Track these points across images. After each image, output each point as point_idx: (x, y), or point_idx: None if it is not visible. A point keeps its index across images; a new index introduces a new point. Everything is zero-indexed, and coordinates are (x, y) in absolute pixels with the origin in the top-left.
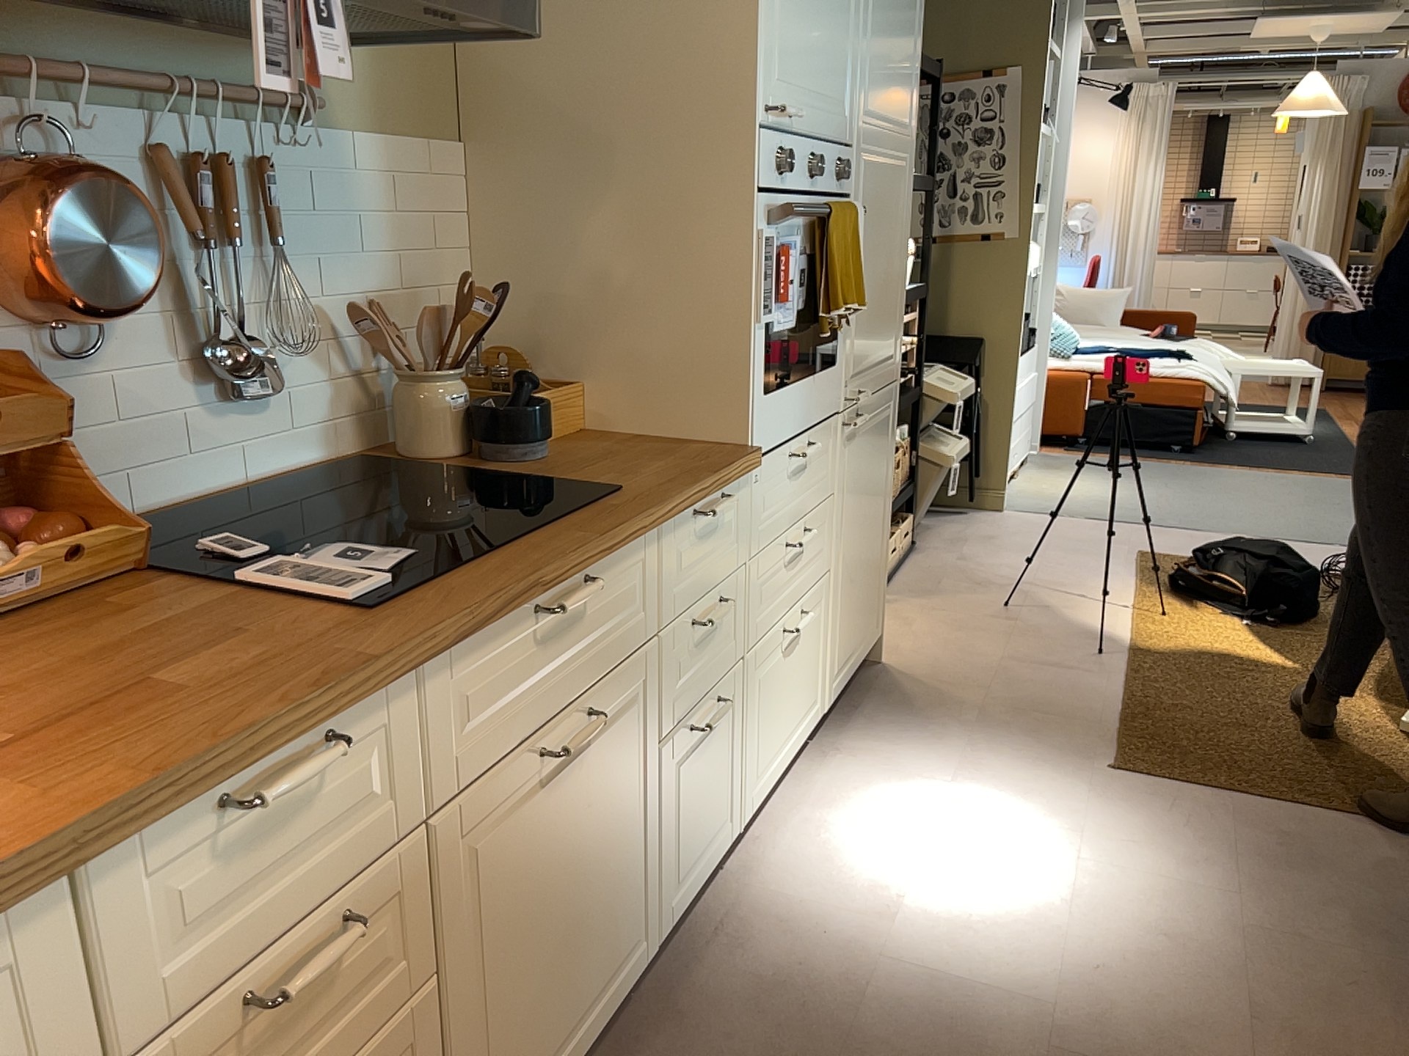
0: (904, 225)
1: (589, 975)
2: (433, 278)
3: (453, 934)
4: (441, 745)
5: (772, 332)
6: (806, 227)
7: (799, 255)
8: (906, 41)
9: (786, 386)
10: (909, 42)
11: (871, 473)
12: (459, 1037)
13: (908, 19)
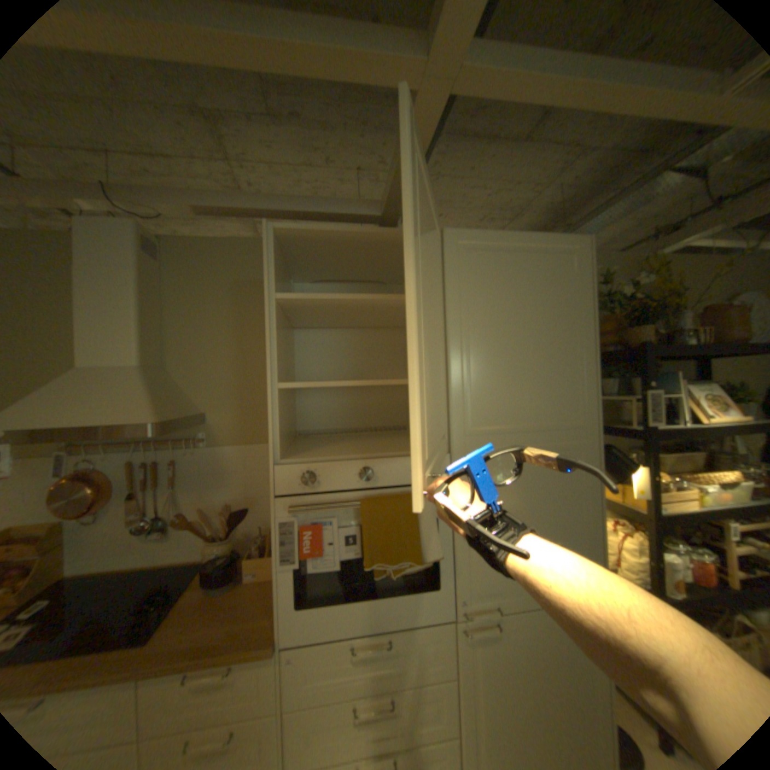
0: (588, 487)
1: None
2: (265, 494)
3: None
4: None
5: (308, 573)
6: (355, 509)
7: (340, 527)
8: (556, 369)
9: (339, 604)
10: (562, 369)
11: (545, 671)
12: None
13: (555, 355)
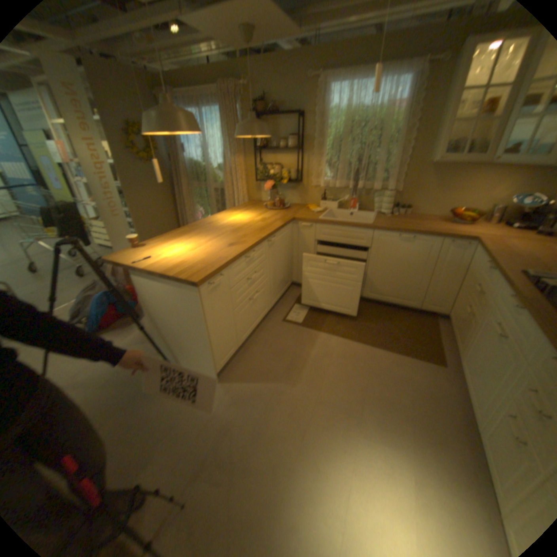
0: None
1: (477, 388)
2: None
3: (483, 323)
4: (498, 293)
5: None
6: None
7: None
8: None
9: None
10: None
11: None
12: (475, 339)
13: None
